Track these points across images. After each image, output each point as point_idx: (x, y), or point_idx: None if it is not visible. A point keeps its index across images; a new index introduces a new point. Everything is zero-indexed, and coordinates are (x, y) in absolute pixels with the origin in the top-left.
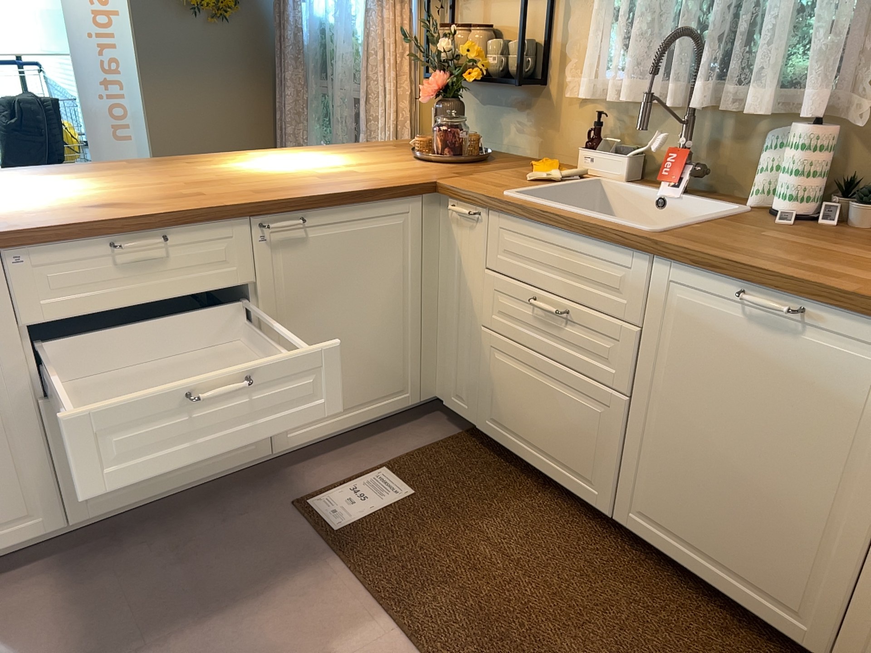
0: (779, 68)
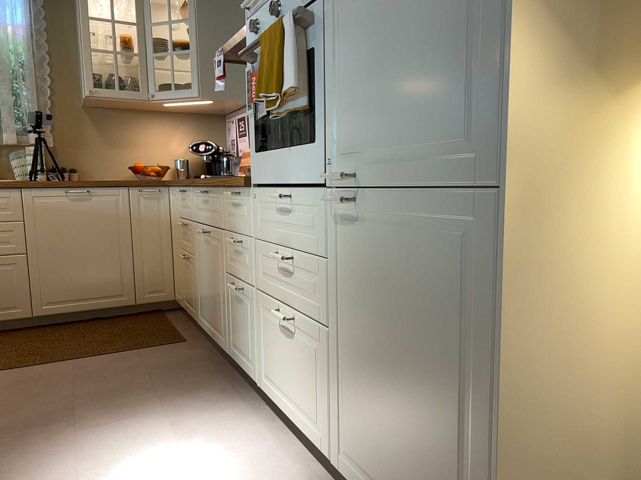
0: (15, 126)
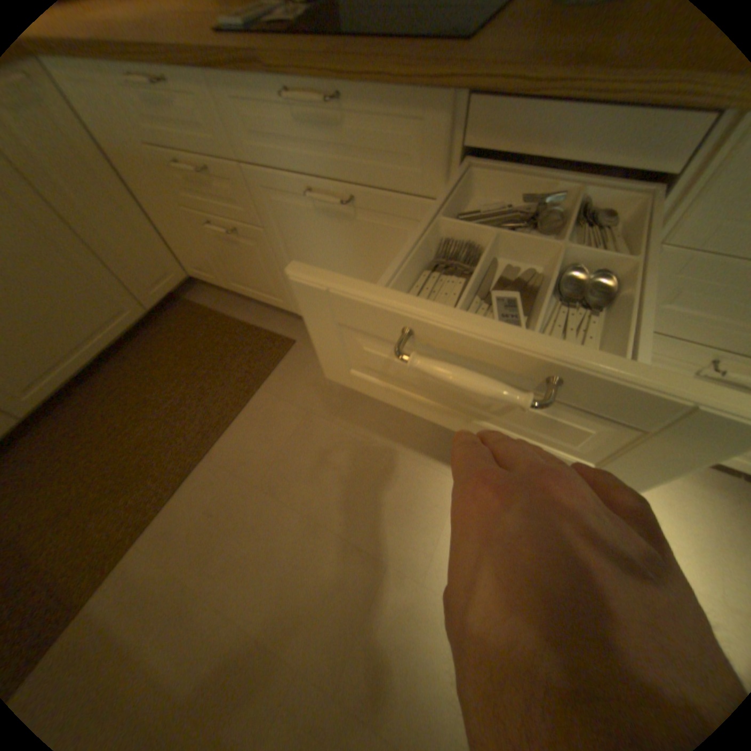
0: None
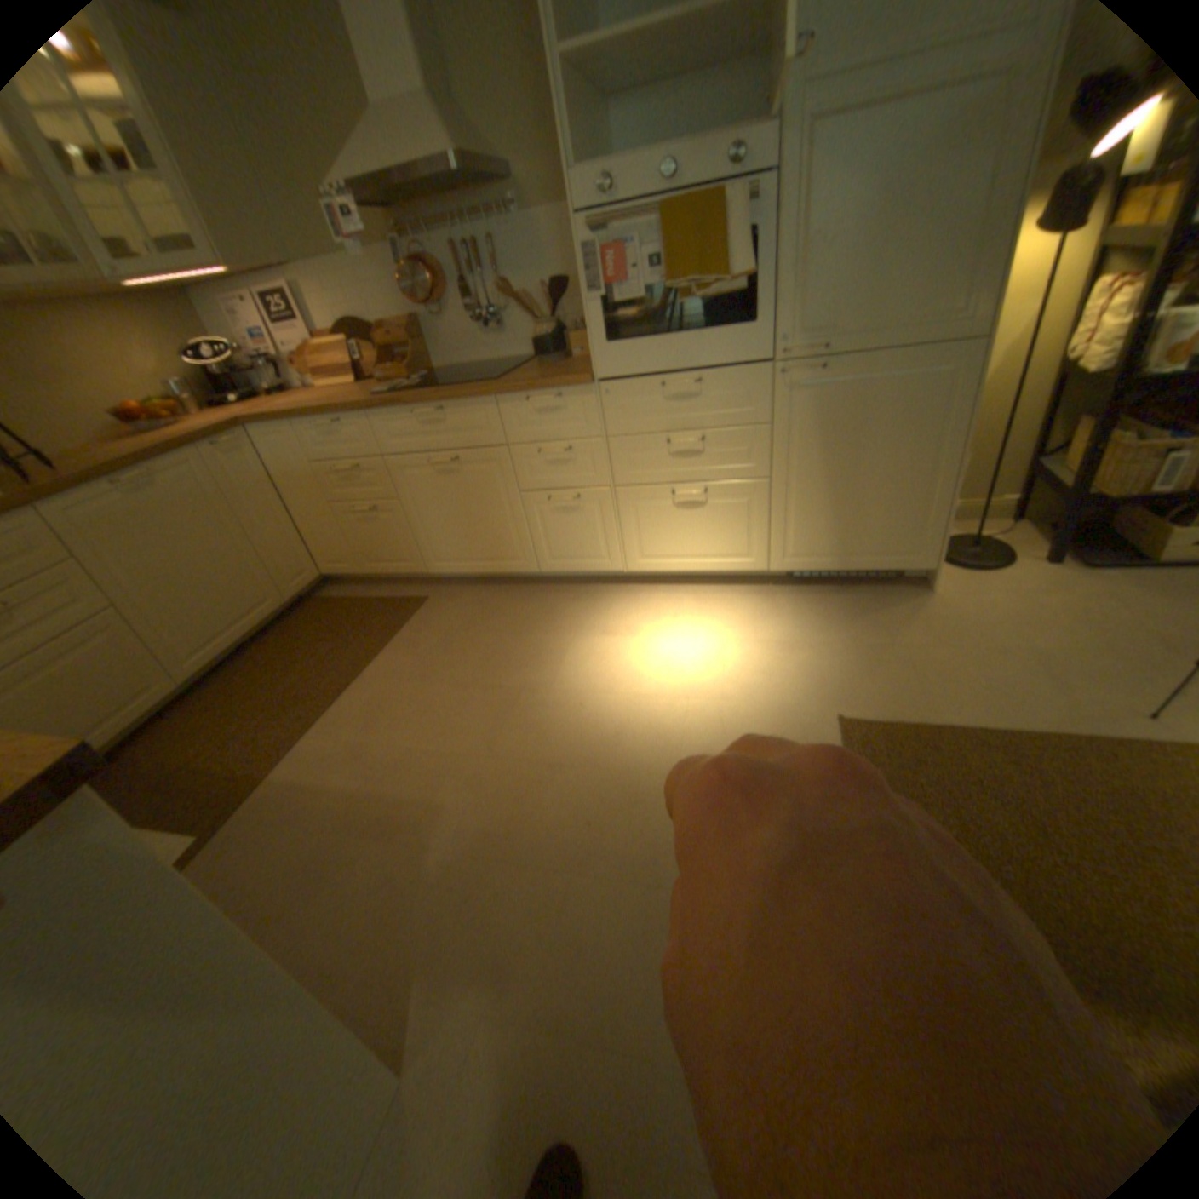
0: None
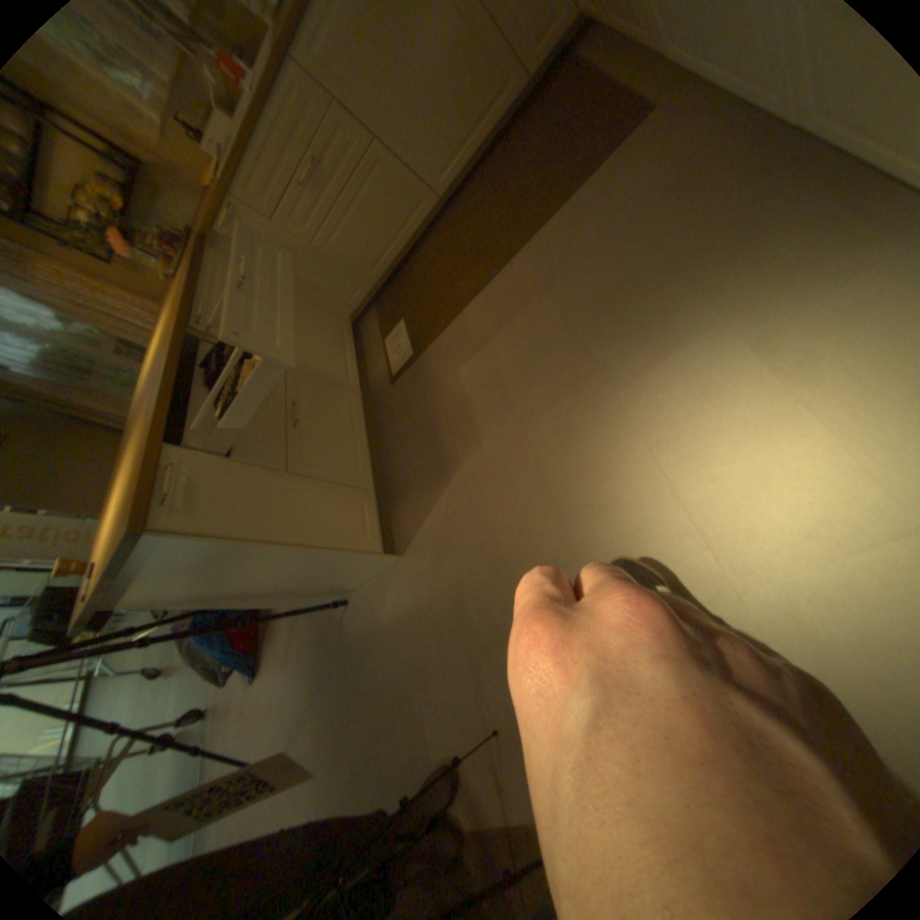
0: None
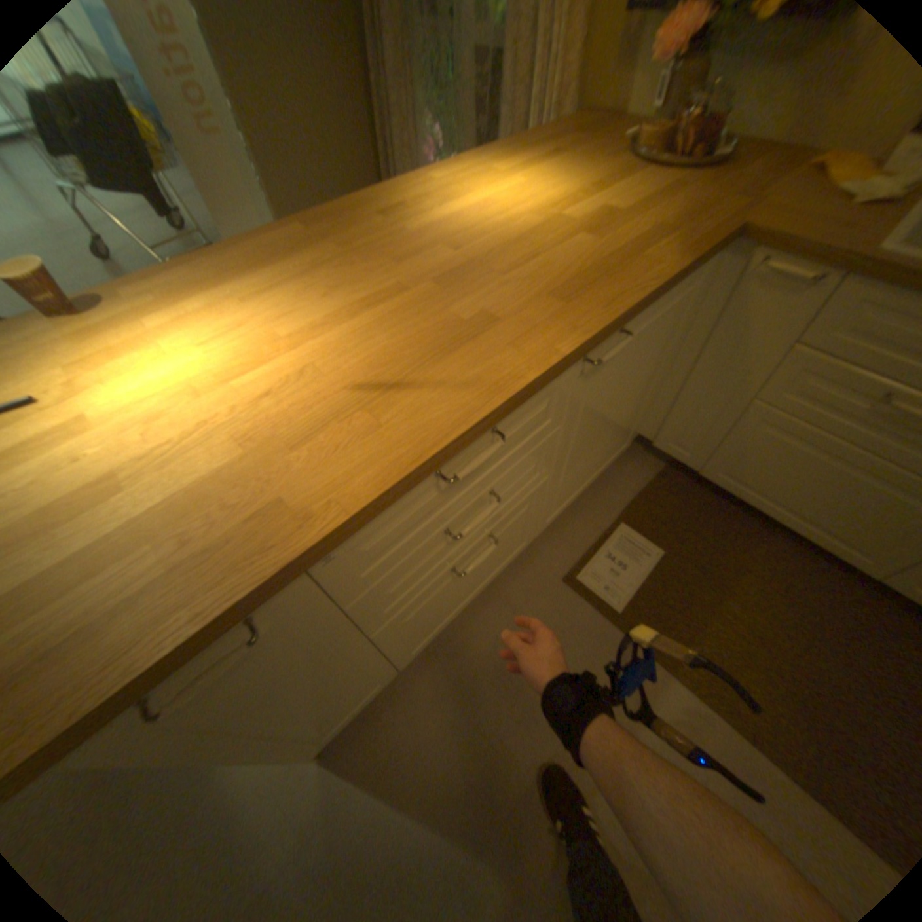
0: None
